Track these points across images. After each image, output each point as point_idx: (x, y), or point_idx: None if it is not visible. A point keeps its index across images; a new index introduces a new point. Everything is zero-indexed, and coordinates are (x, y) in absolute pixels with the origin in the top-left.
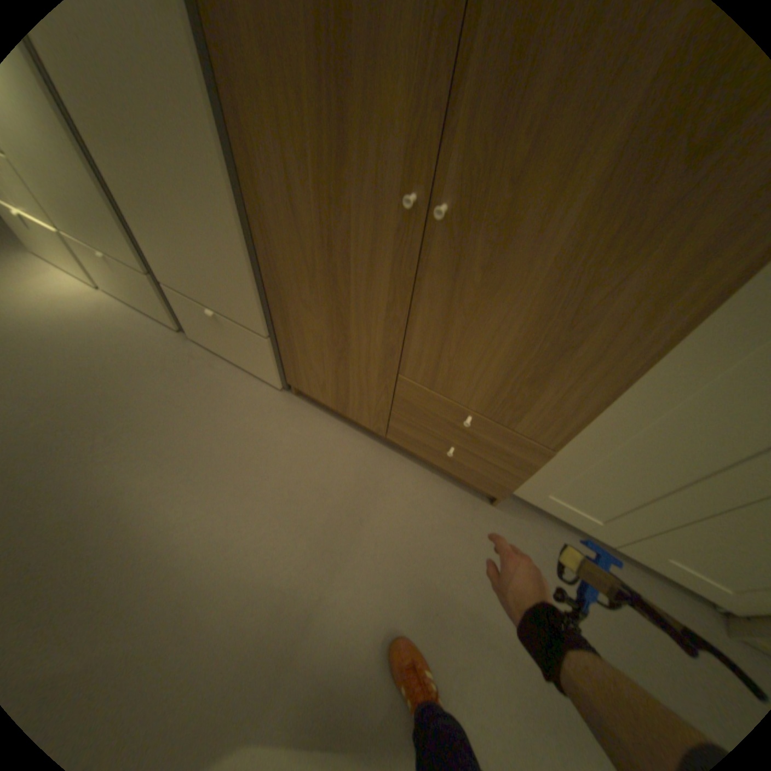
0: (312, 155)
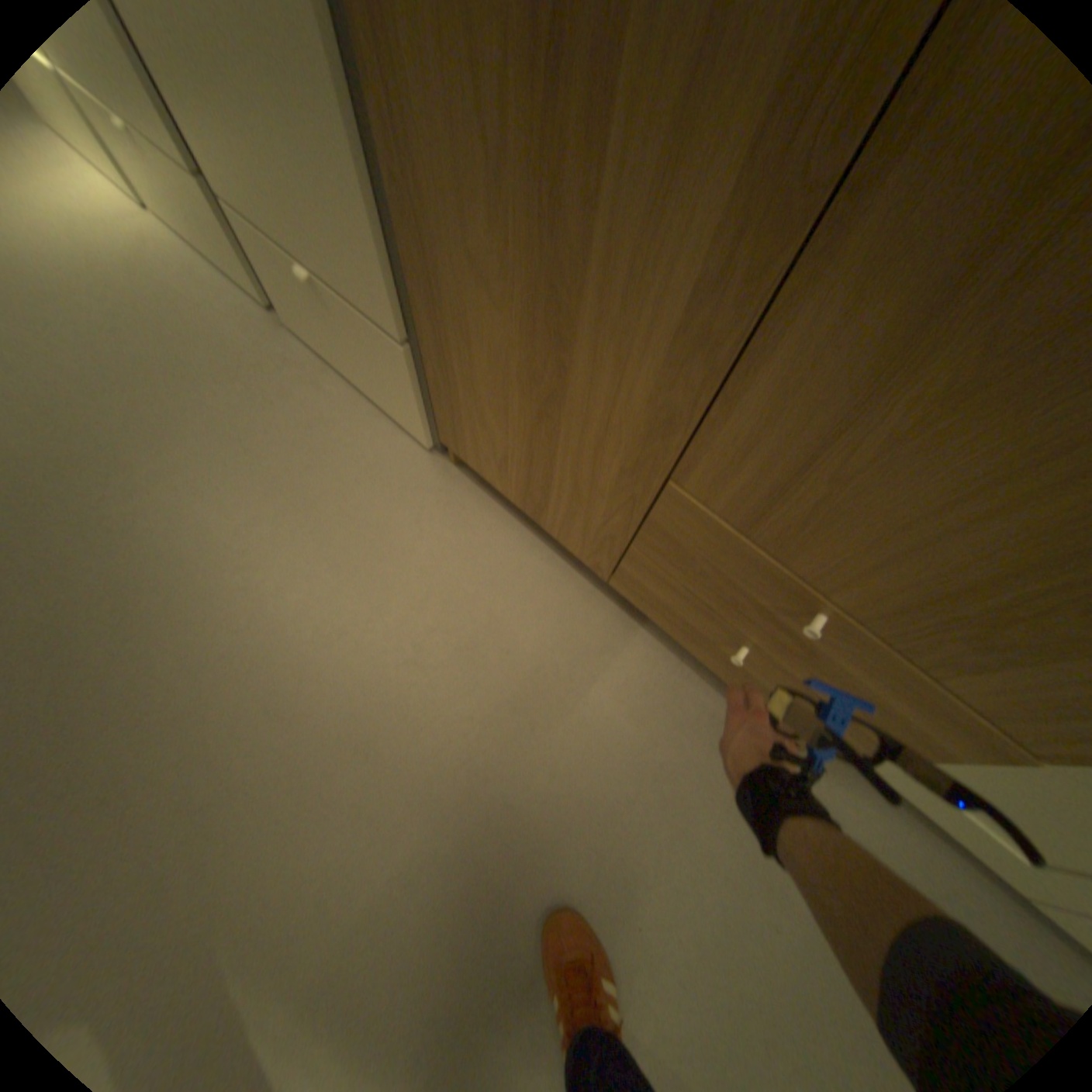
0: None
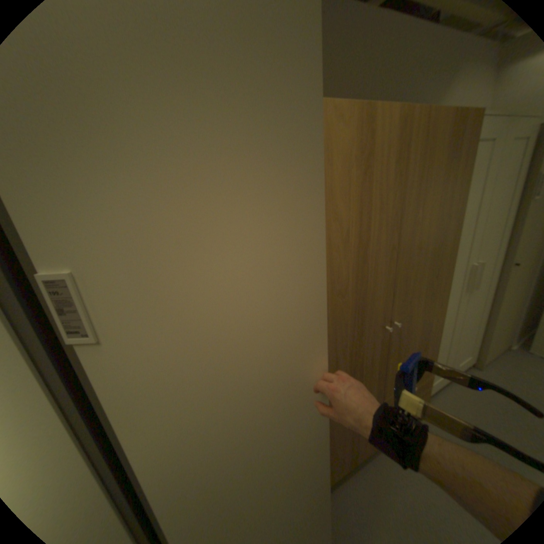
0: (348, 343)
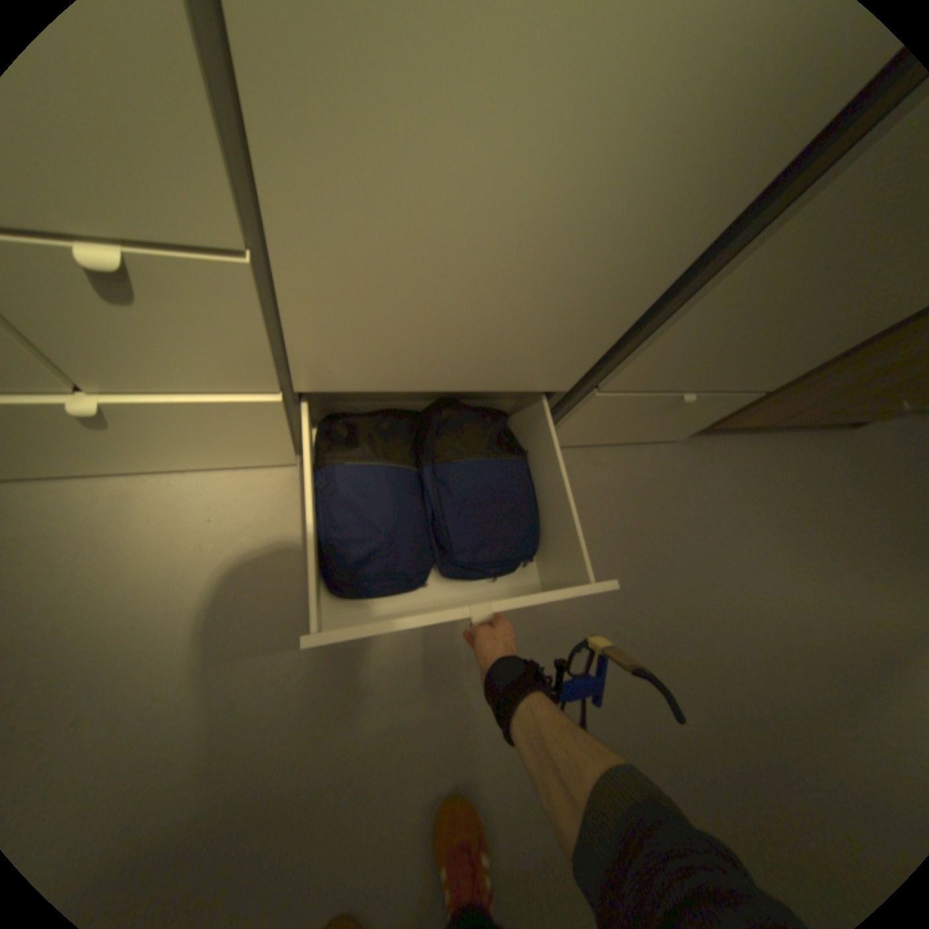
0: None
